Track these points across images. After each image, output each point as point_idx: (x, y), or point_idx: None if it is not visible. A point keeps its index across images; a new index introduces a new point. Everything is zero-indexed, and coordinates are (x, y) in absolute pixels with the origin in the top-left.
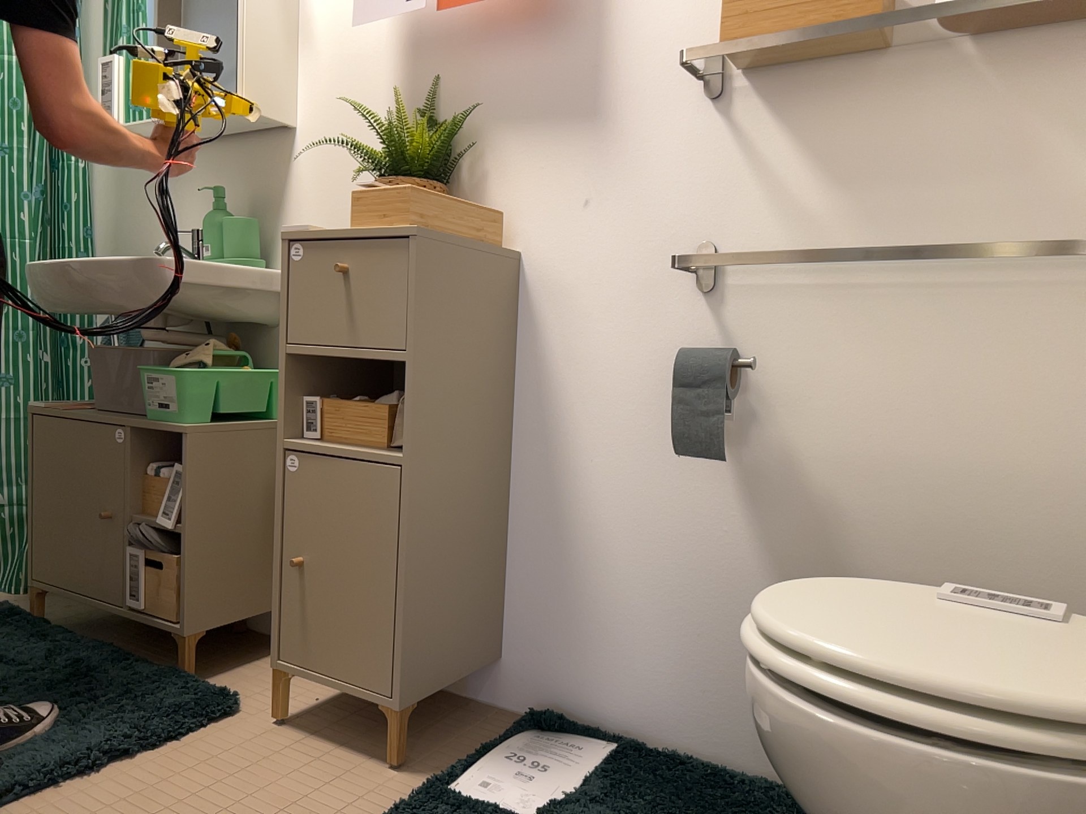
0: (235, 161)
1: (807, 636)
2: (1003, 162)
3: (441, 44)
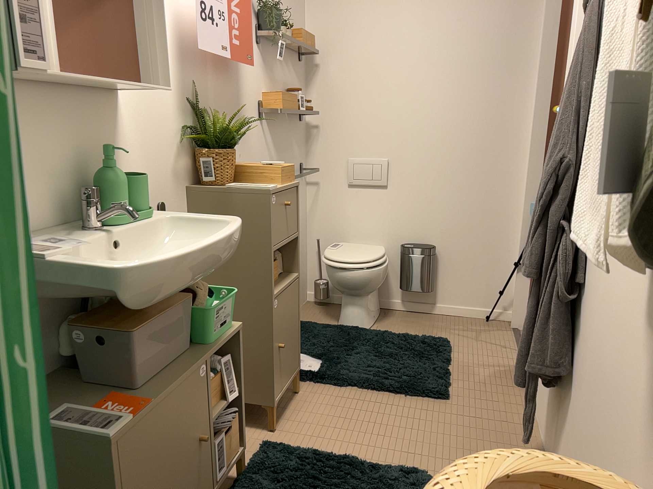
0: (58, 106)
1: (373, 258)
2: (292, 147)
3: (193, 60)
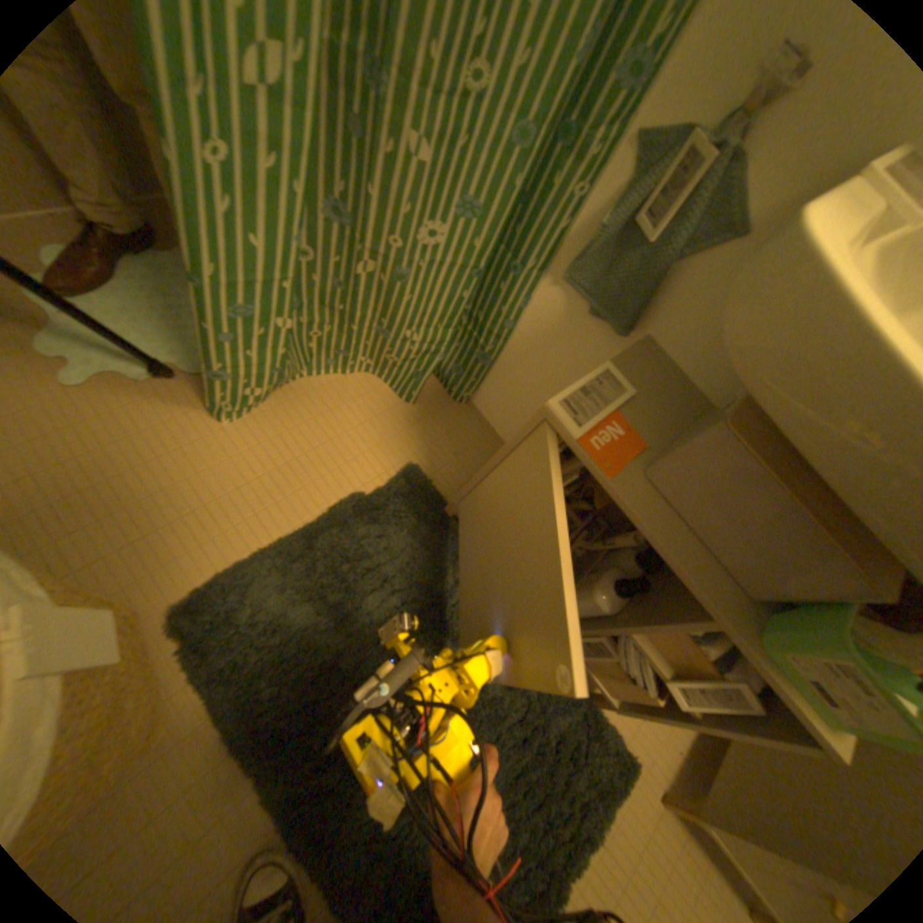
0: None
1: None
2: None
3: None
